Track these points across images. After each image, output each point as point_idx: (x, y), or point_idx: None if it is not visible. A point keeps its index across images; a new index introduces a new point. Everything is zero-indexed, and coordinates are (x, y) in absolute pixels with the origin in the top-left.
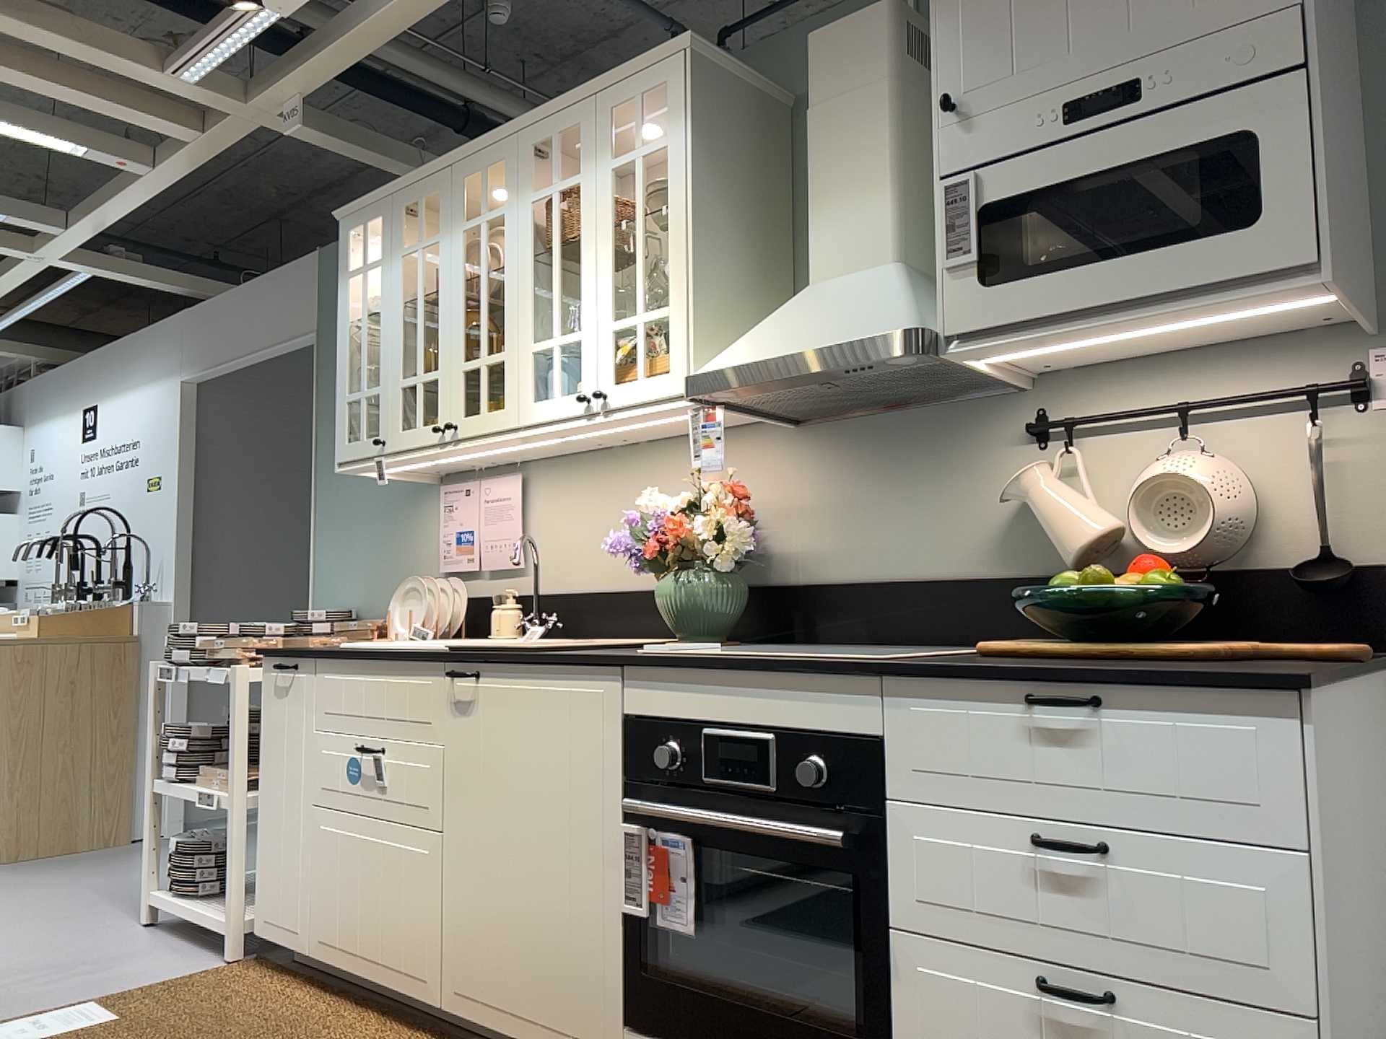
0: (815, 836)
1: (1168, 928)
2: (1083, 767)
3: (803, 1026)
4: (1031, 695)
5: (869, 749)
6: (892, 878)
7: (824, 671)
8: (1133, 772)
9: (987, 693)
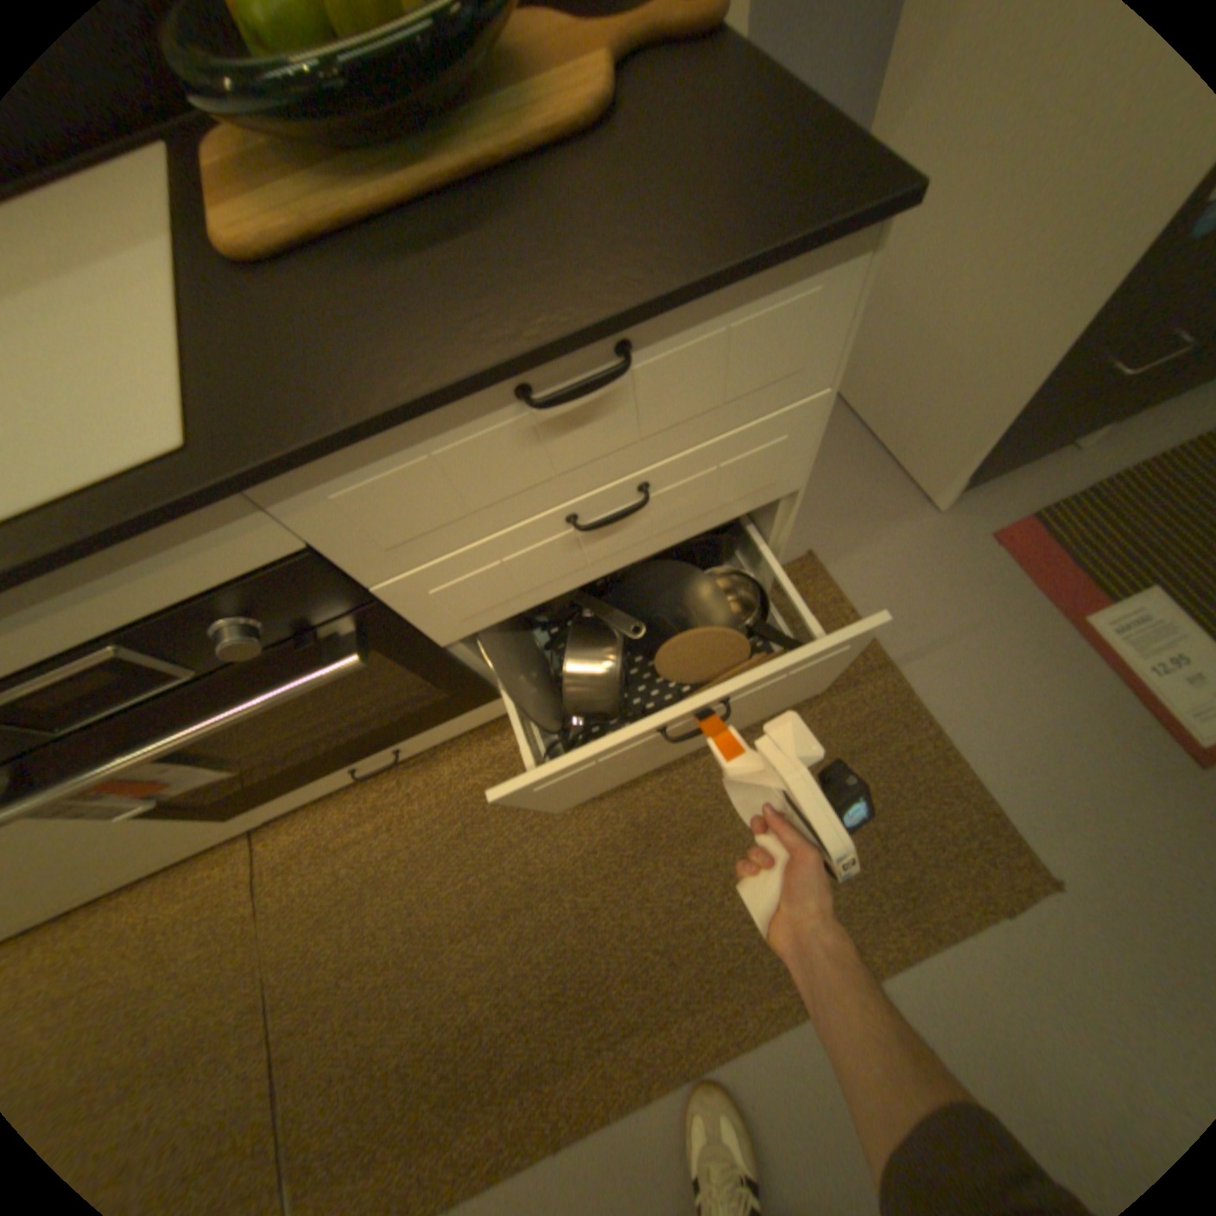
0: (317, 680)
1: (697, 505)
2: (606, 433)
3: (394, 721)
4: (514, 386)
5: (288, 568)
6: (415, 626)
7: (94, 549)
8: (669, 406)
9: (439, 418)
